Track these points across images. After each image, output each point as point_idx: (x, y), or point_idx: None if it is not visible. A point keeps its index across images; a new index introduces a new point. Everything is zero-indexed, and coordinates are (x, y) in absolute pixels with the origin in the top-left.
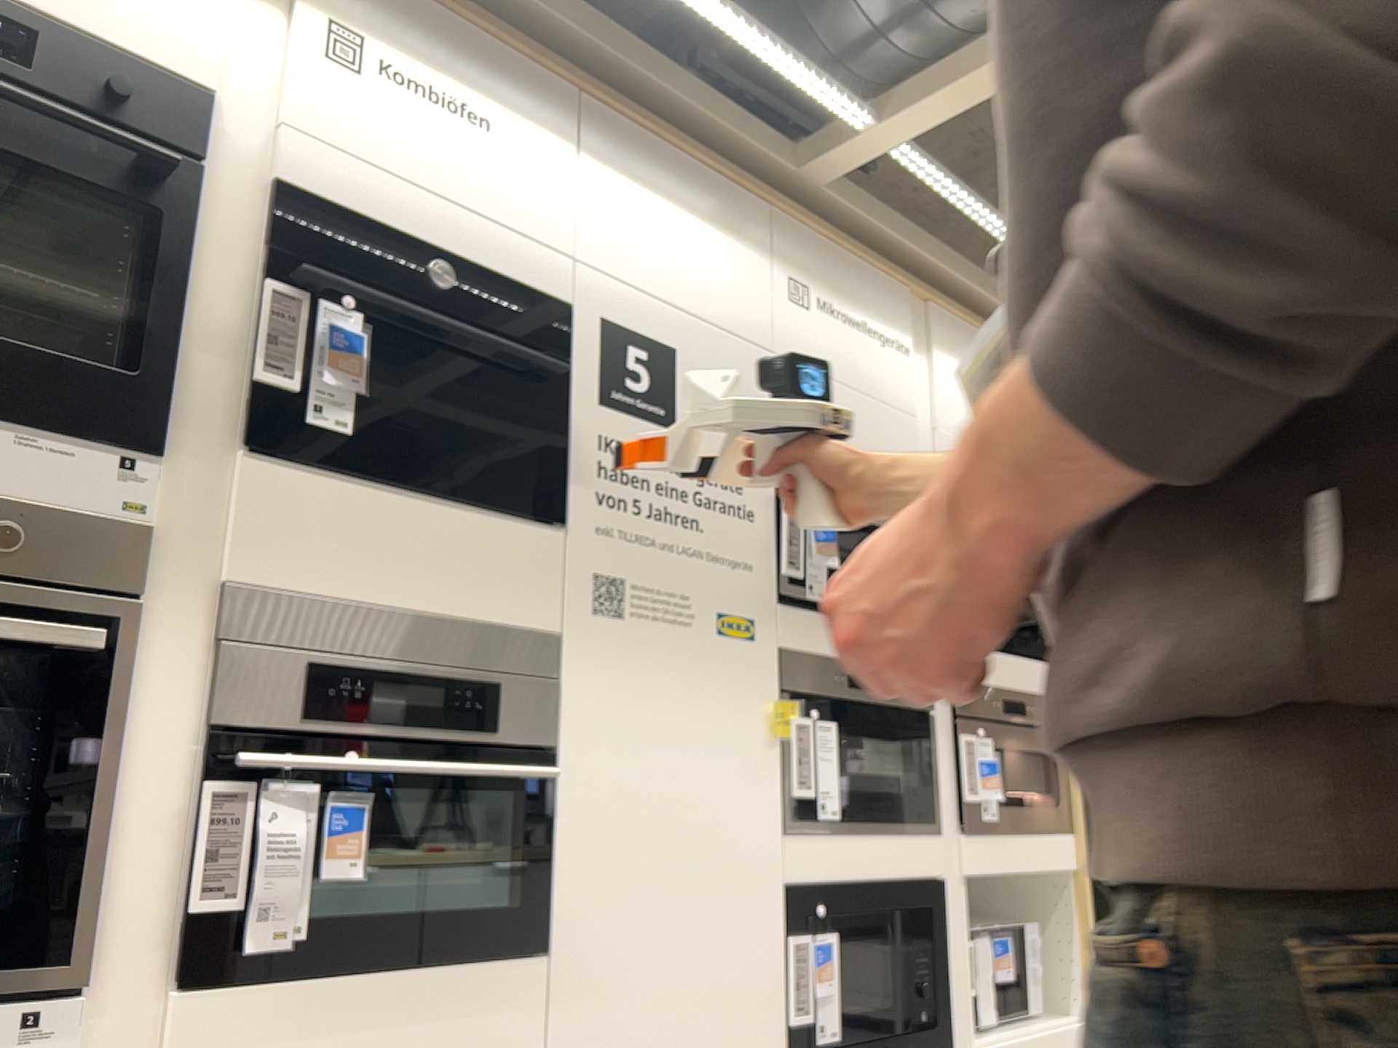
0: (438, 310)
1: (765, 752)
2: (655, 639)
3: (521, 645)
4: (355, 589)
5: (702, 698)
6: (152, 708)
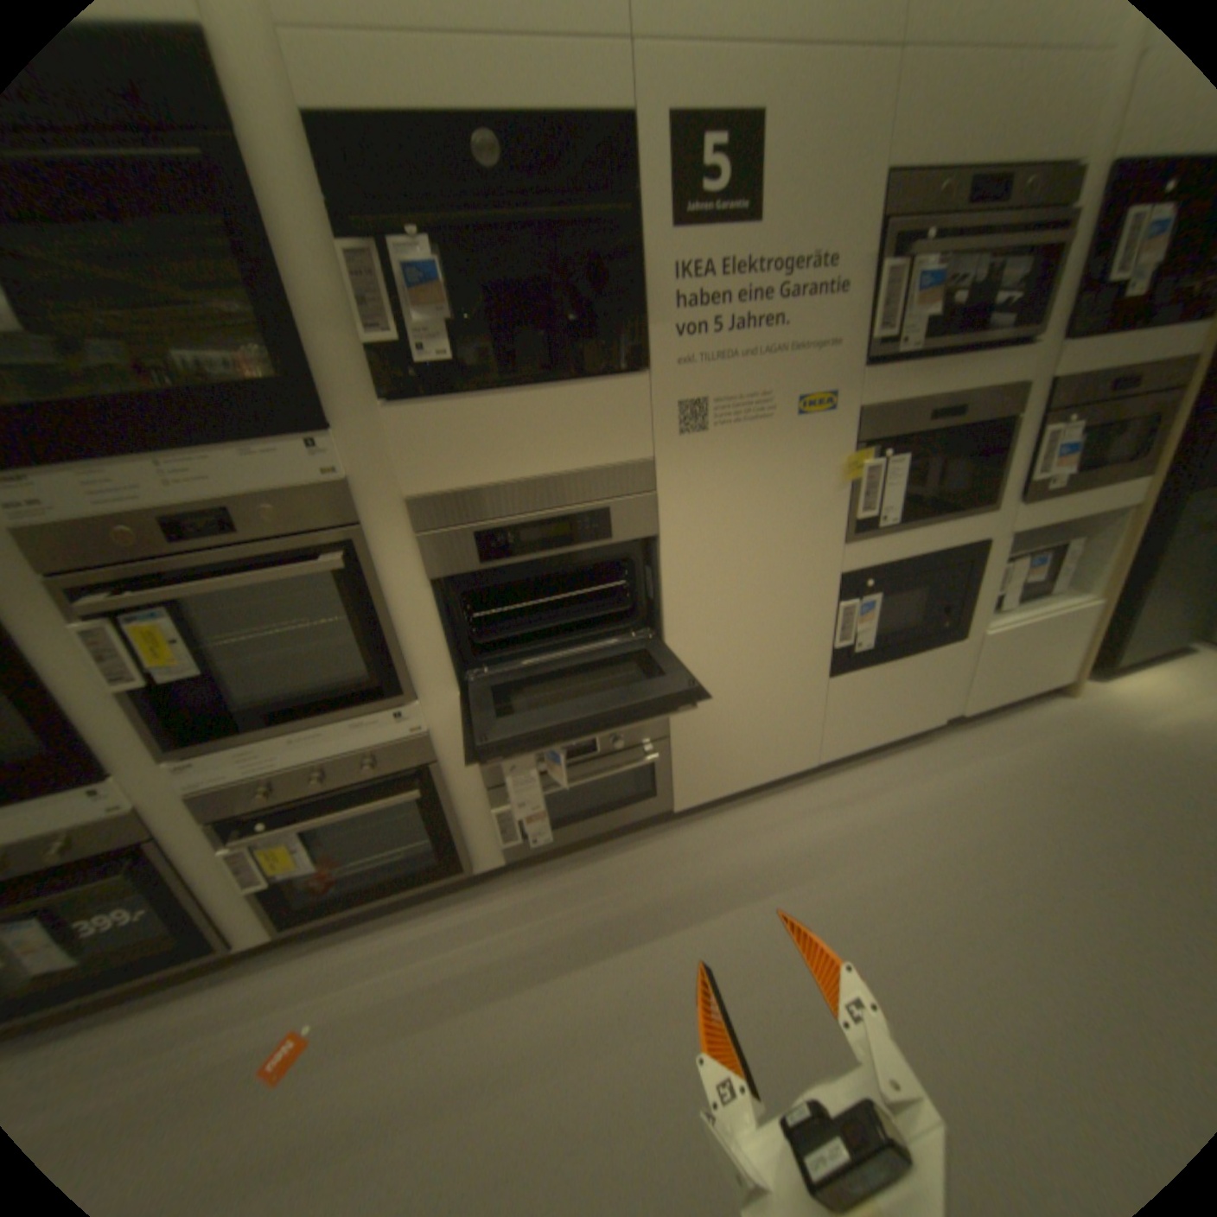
0: (495, 195)
1: (833, 494)
2: (735, 437)
3: (620, 477)
4: (489, 477)
5: (778, 470)
6: (395, 576)
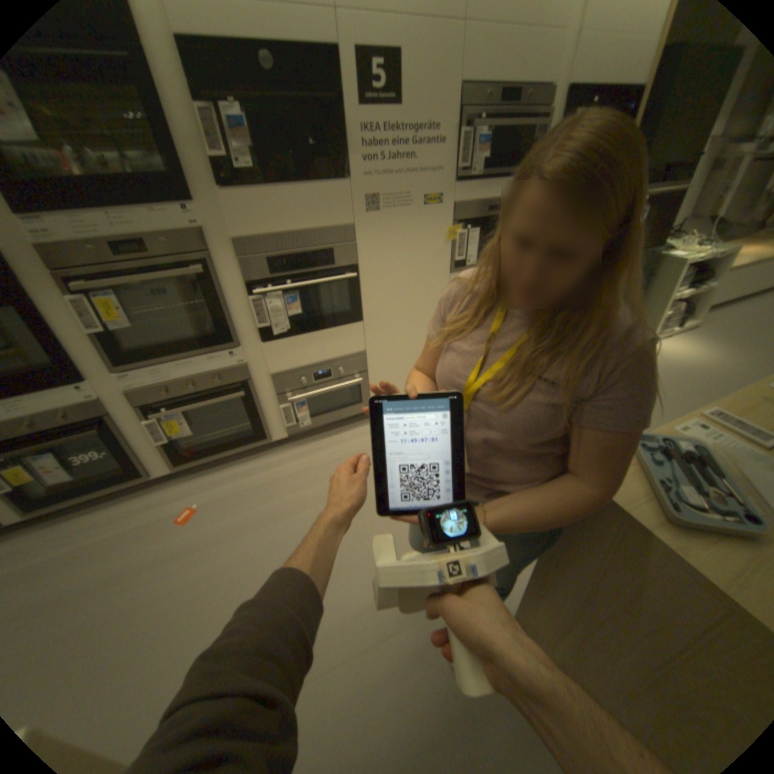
0: (271, 84)
1: (442, 247)
2: (393, 216)
3: (338, 233)
4: (273, 230)
5: (415, 234)
6: (227, 280)
